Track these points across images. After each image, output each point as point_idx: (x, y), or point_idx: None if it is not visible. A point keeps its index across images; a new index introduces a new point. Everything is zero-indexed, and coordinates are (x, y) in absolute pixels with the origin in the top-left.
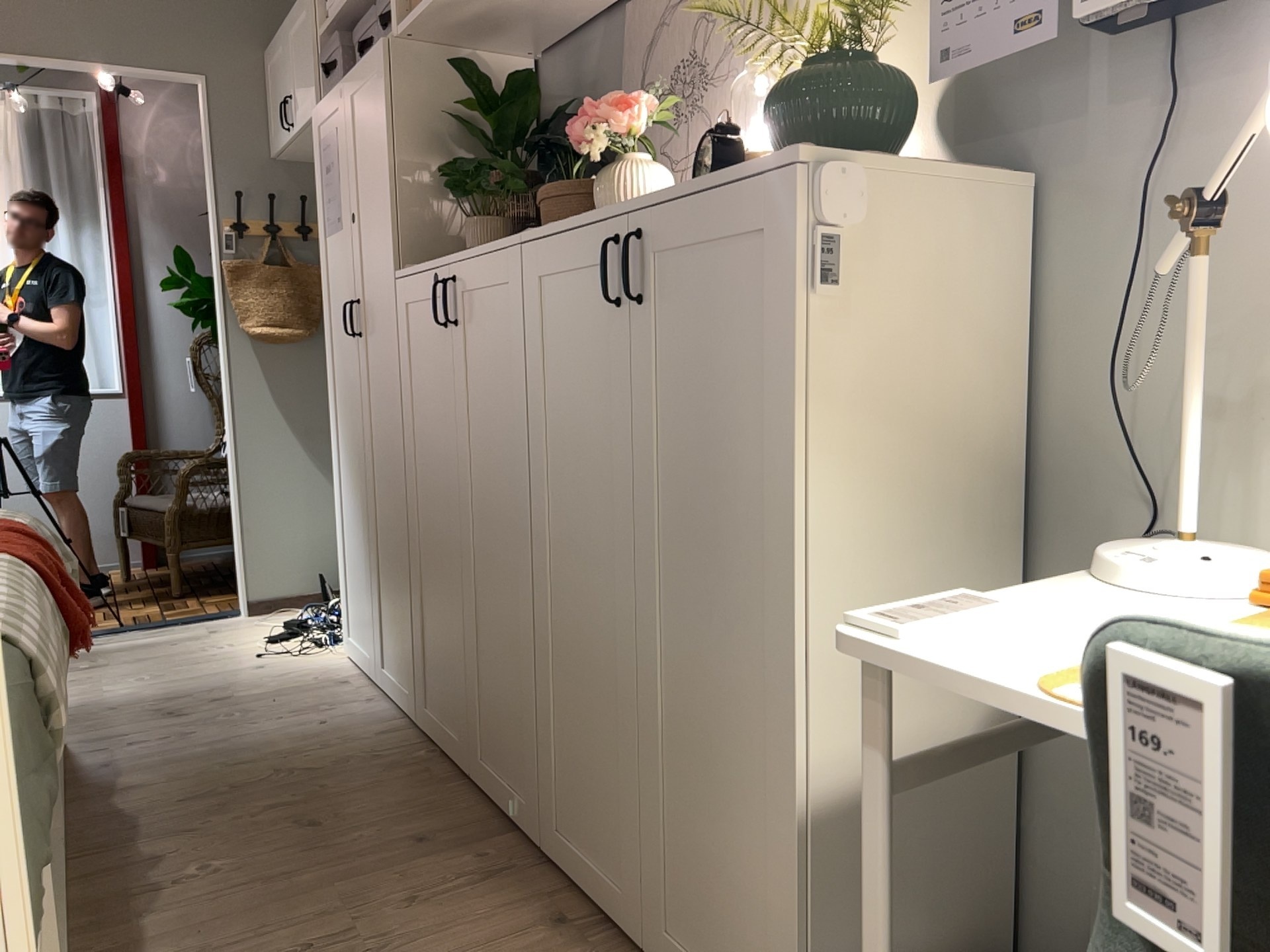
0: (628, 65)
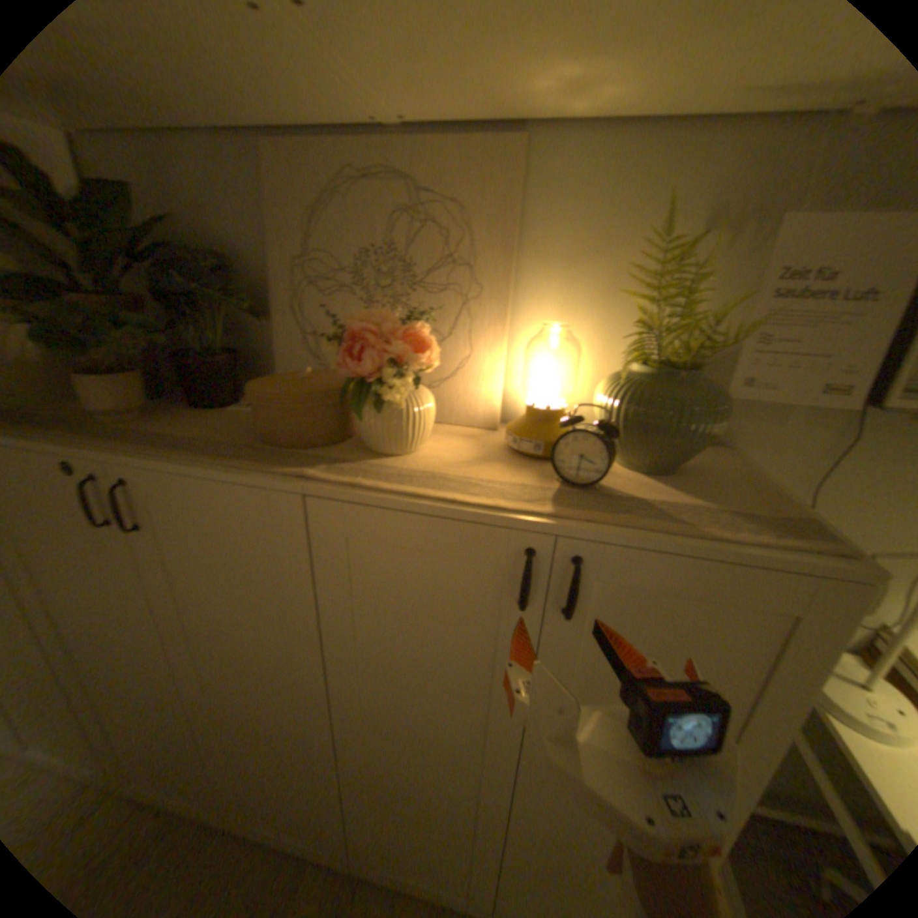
0: (269, 213)
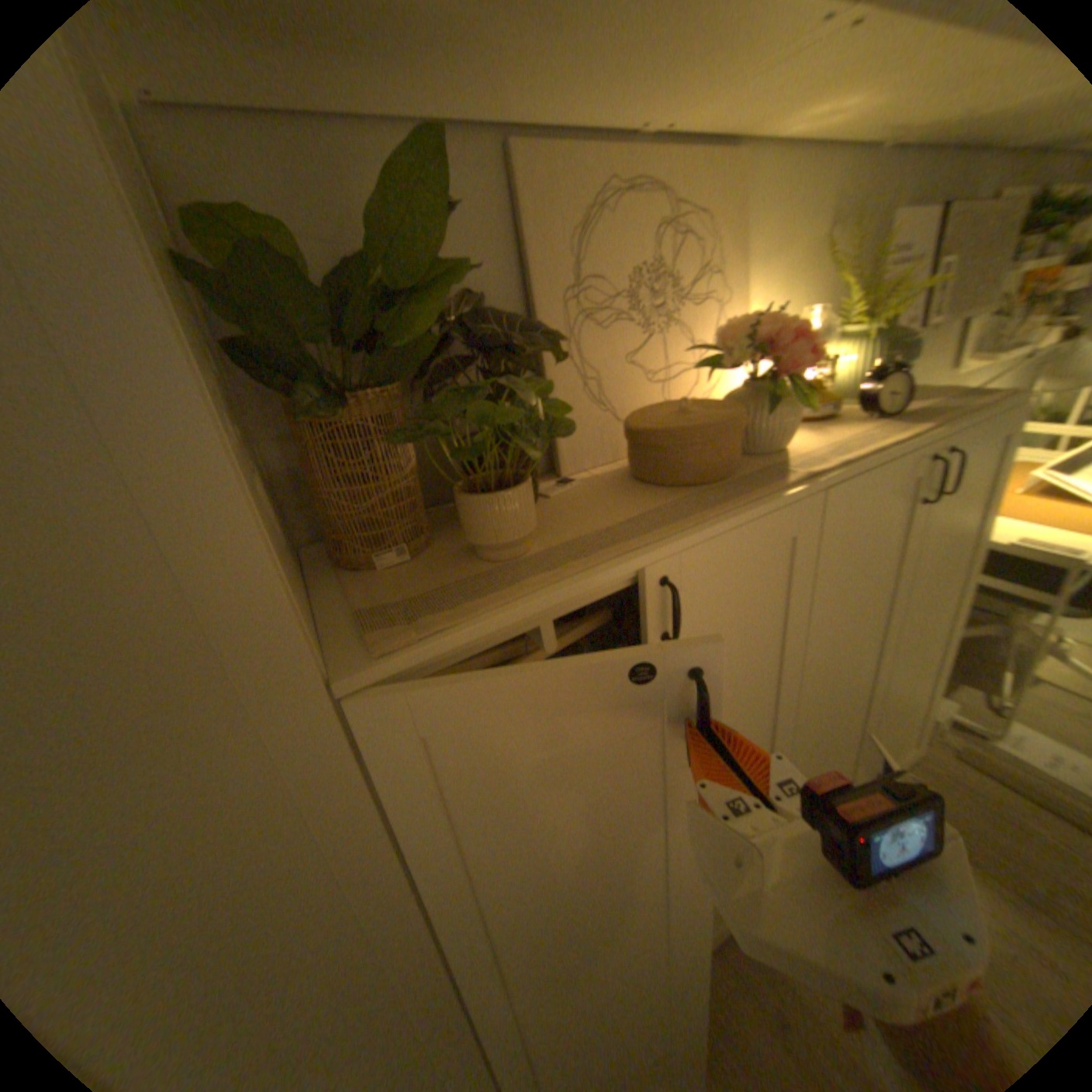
0: (532, 236)
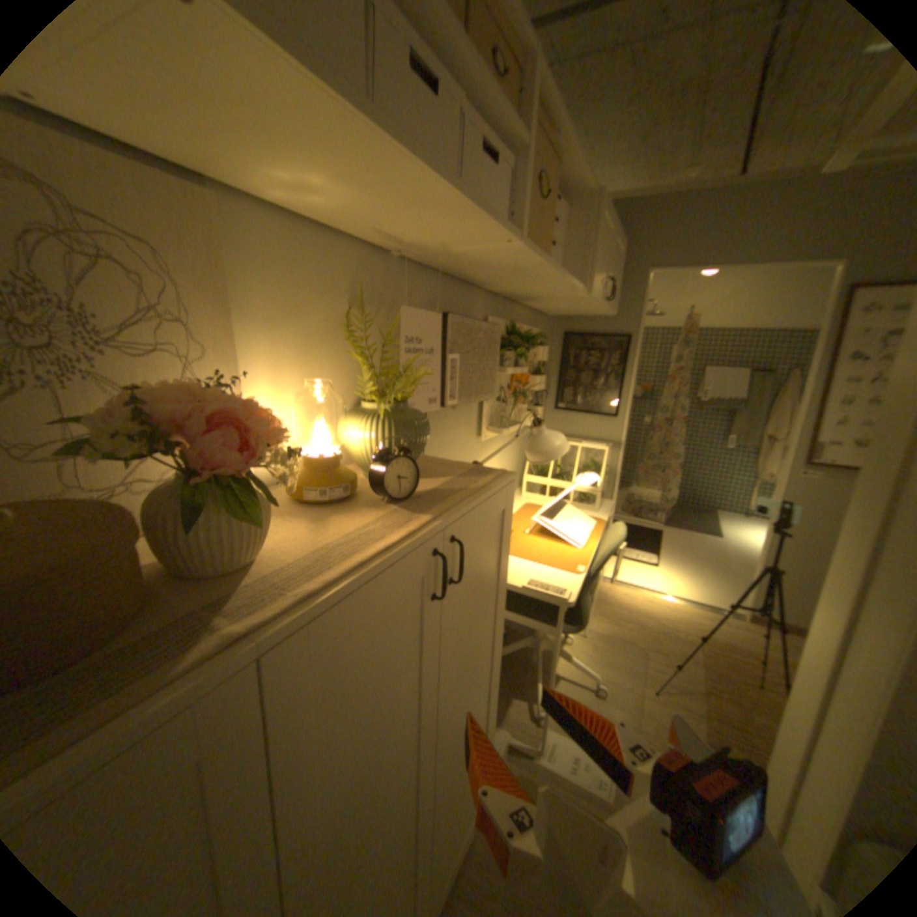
0: None
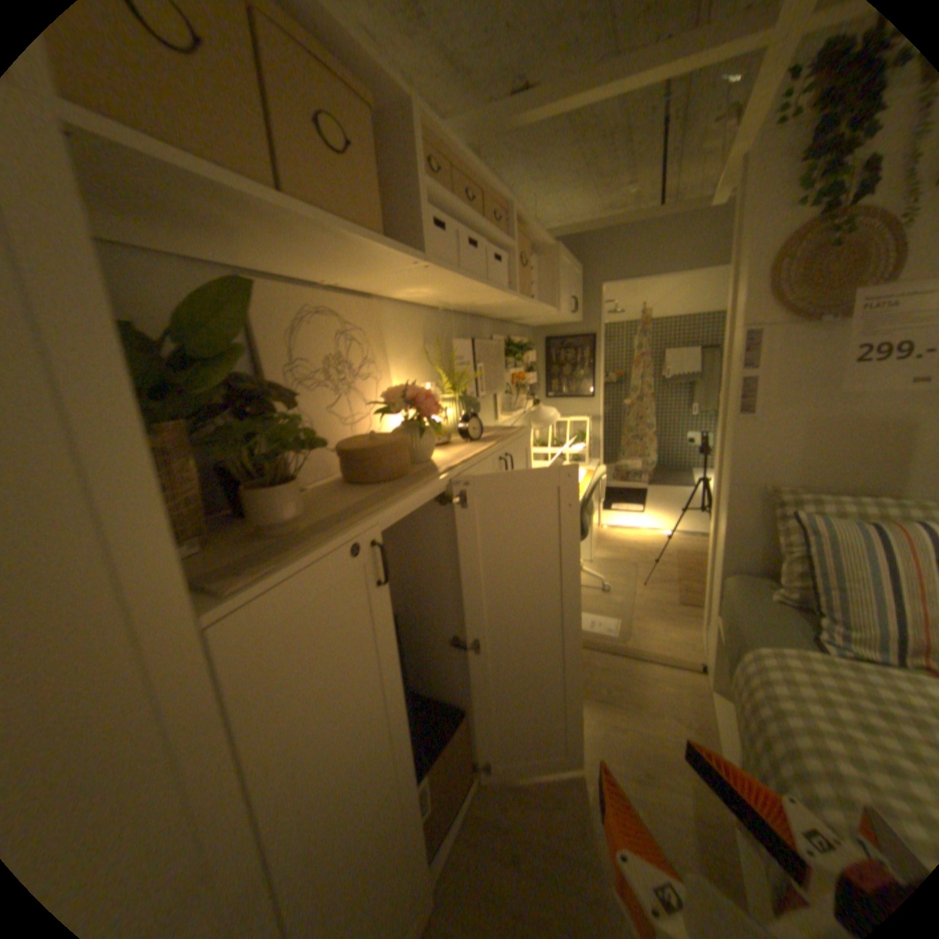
0: (259, 331)
